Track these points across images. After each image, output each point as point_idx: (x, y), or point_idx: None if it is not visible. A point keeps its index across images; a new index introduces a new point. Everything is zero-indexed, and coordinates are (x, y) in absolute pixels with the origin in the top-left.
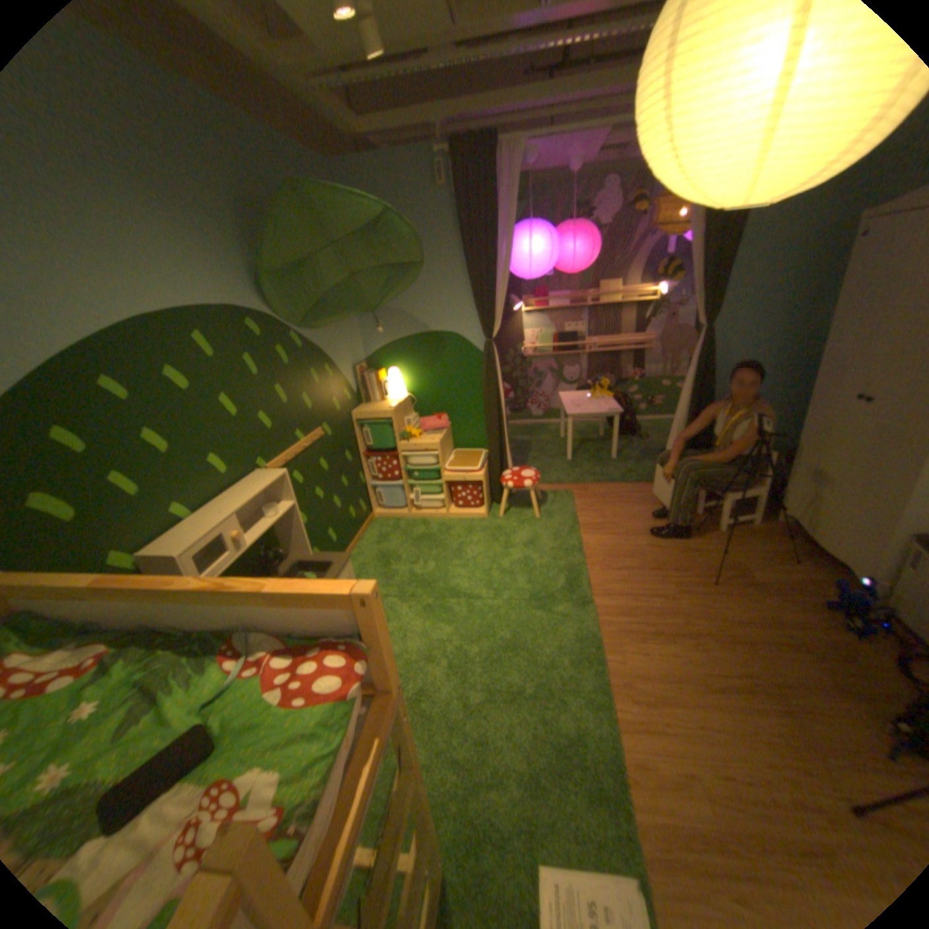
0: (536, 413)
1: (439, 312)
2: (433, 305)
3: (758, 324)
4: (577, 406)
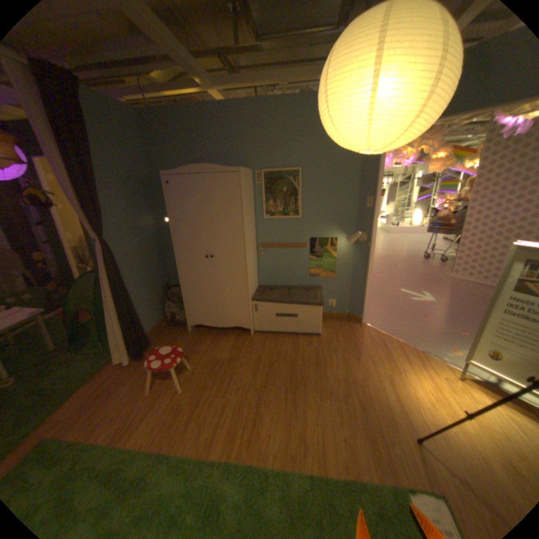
0: None
1: None
2: None
3: (120, 233)
4: None
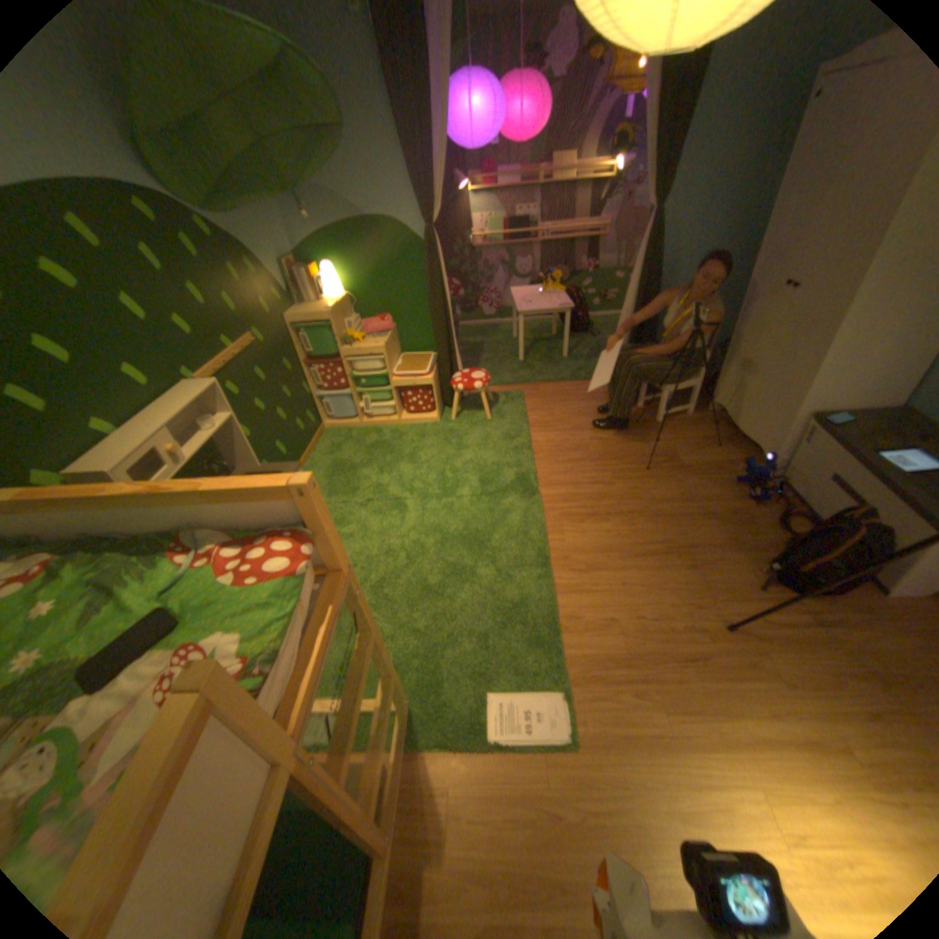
0: (489, 312)
1: (371, 191)
2: (364, 182)
3: (708, 205)
4: (529, 302)
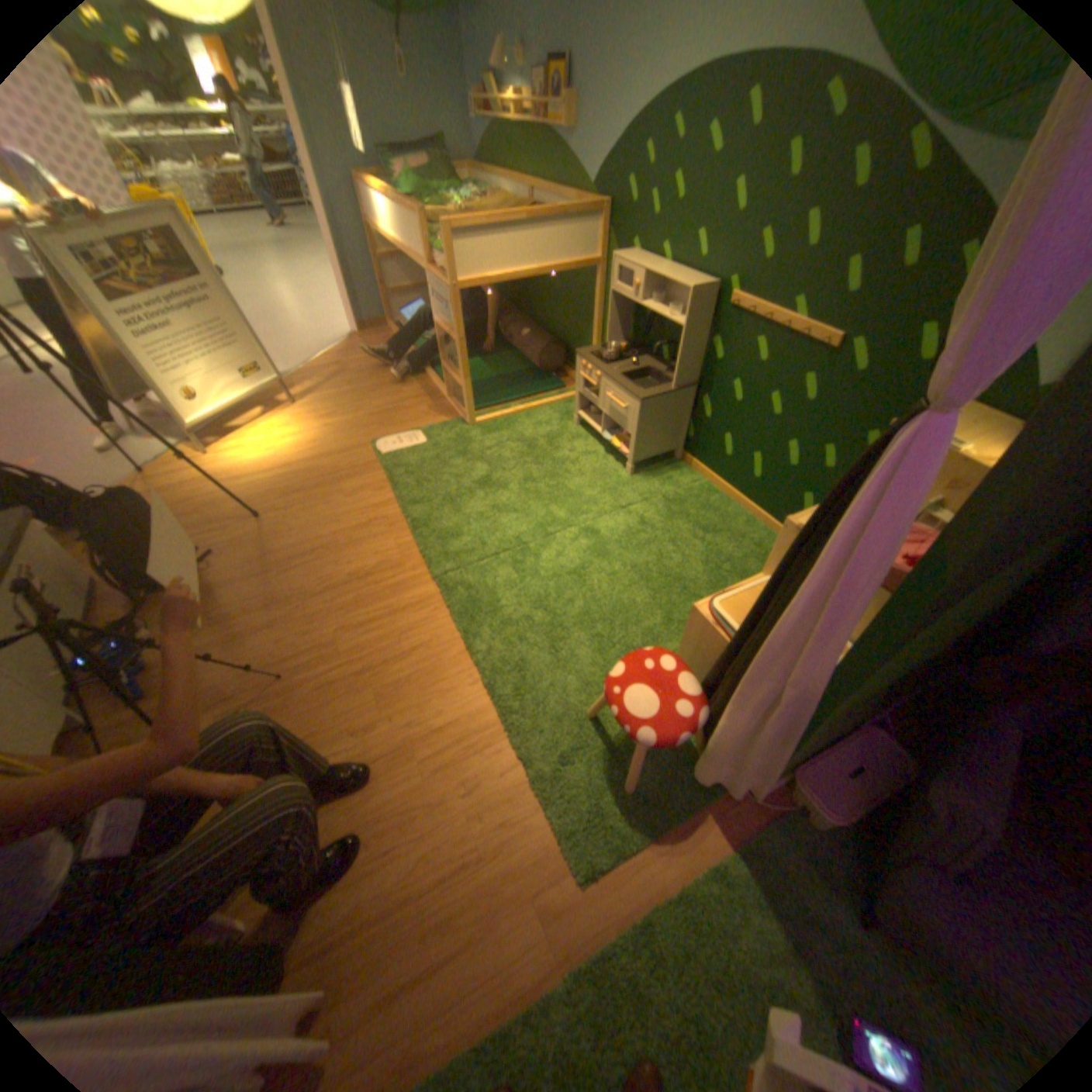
0: None
1: None
2: None
3: None
4: None
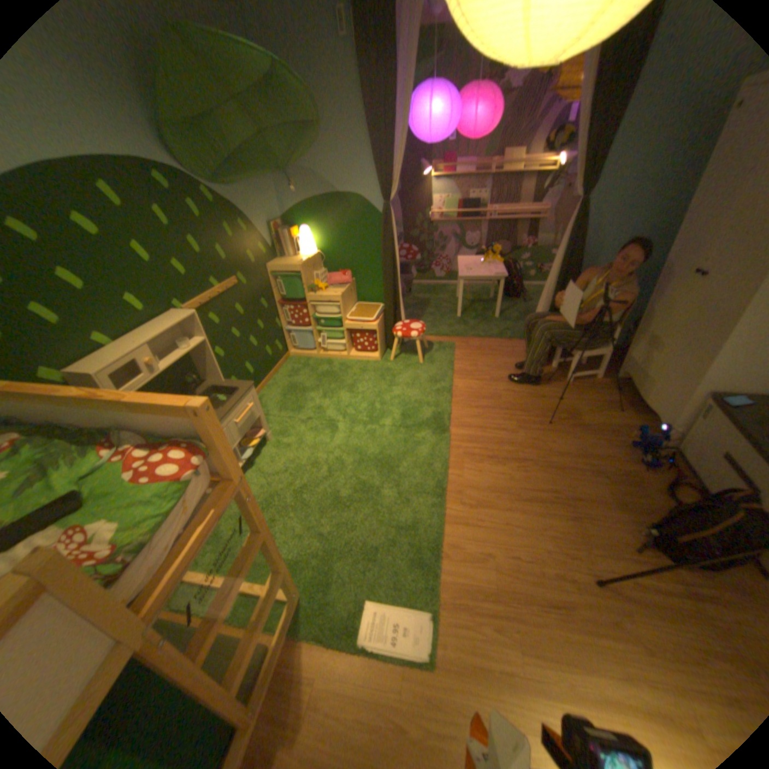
0: (440, 274)
1: (344, 173)
2: (339, 166)
3: (632, 197)
4: (471, 269)
